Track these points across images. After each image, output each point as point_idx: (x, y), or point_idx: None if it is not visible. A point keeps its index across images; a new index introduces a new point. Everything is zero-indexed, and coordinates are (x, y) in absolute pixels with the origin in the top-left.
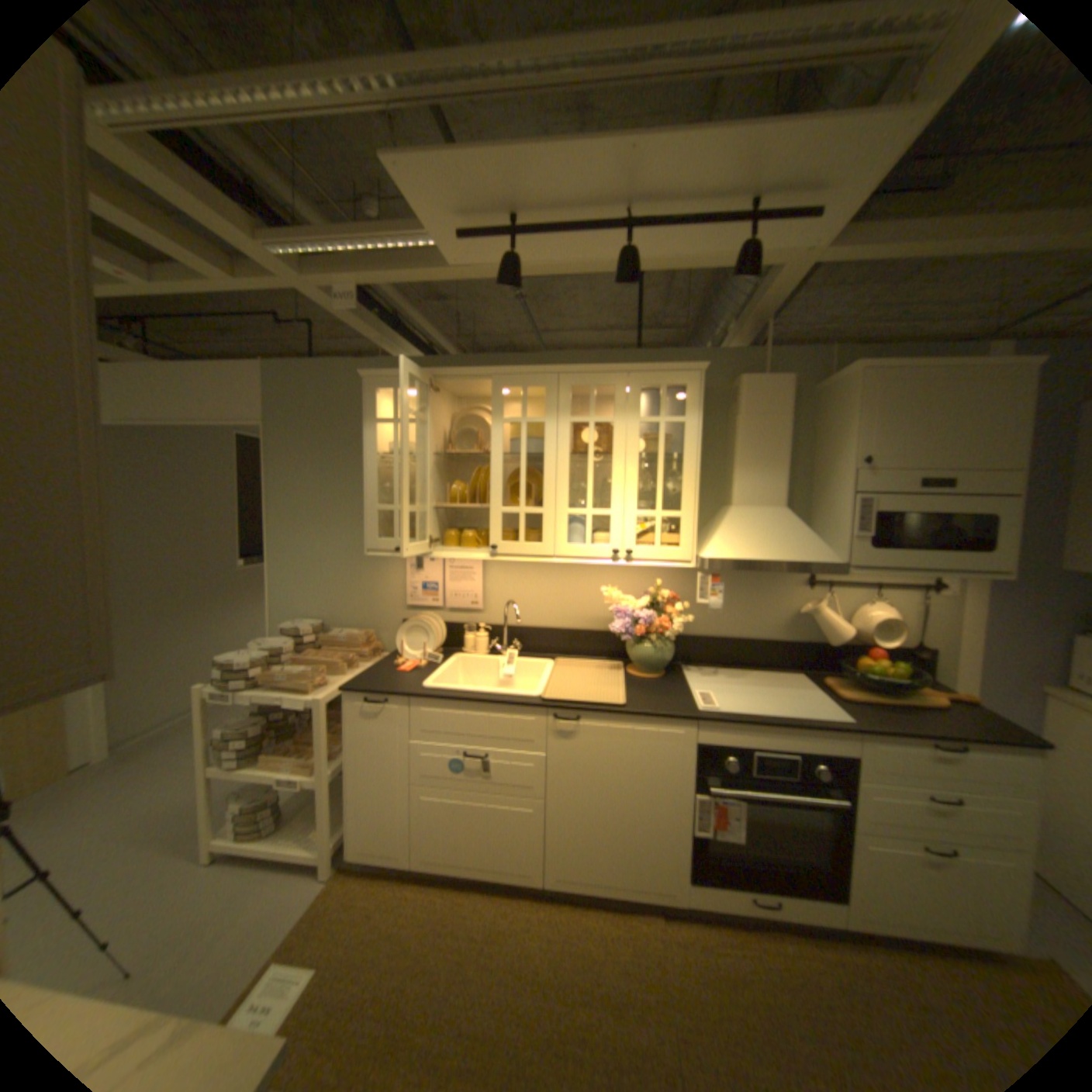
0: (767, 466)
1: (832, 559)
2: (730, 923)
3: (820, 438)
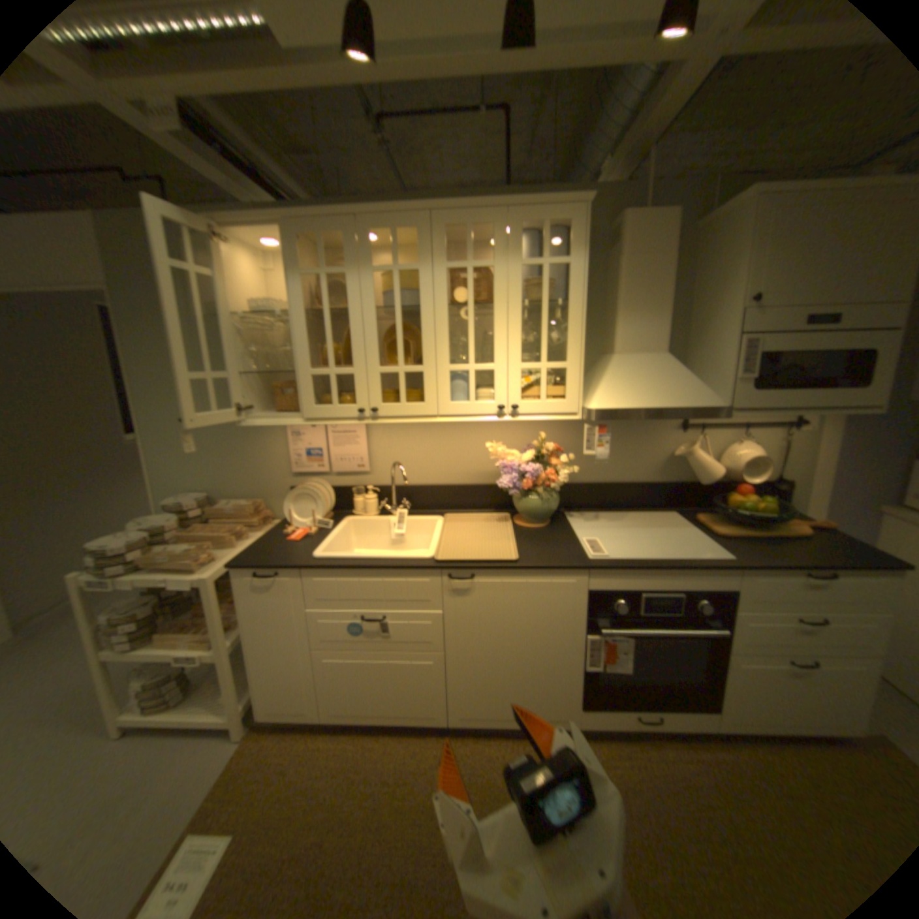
0: (650, 309)
1: (716, 402)
2: (615, 735)
3: (698, 279)
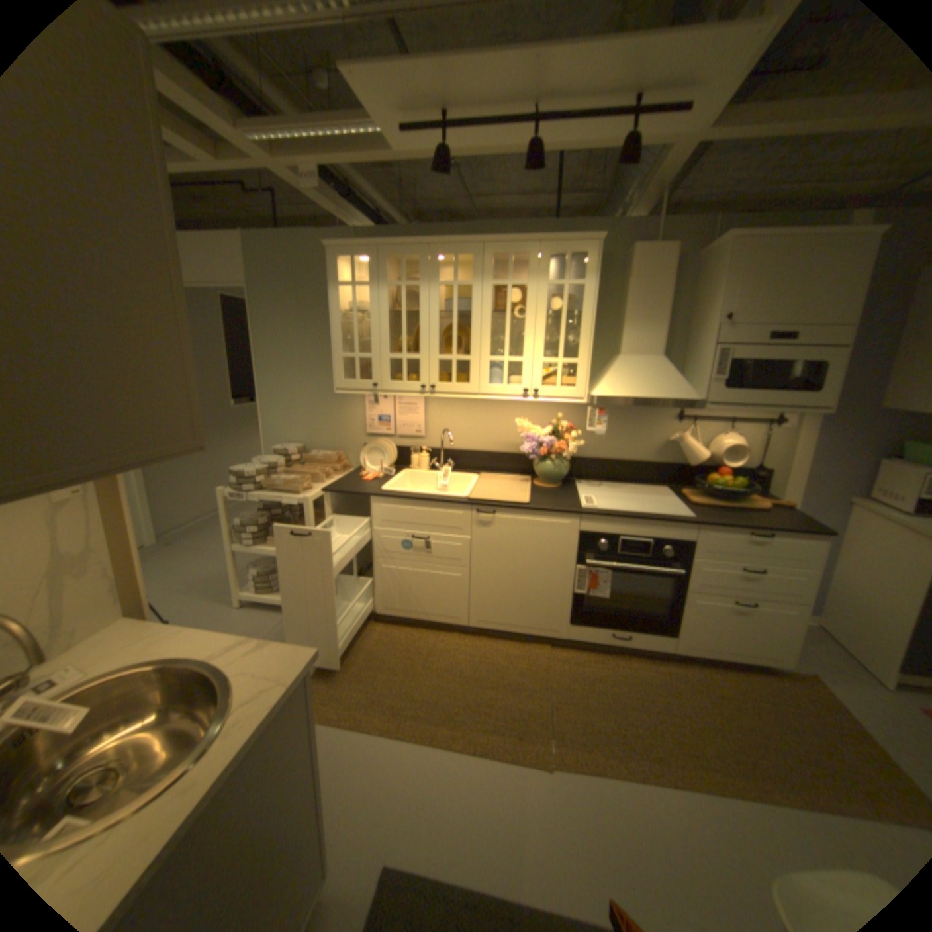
0: (650, 321)
1: (693, 396)
2: (596, 650)
3: (698, 297)
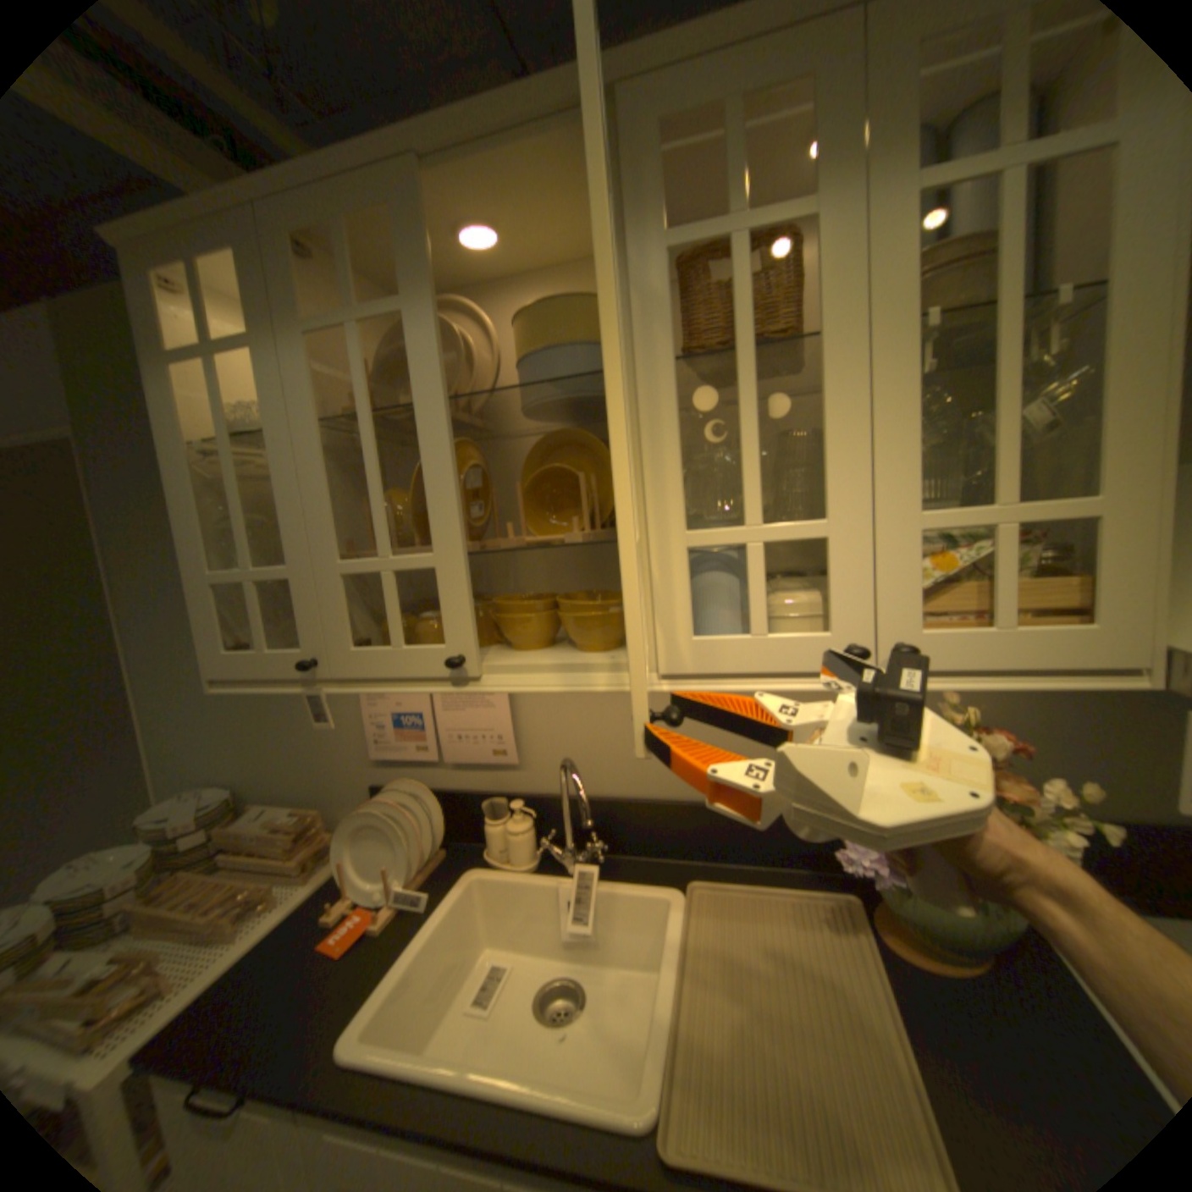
0: None
1: None
2: None
3: None
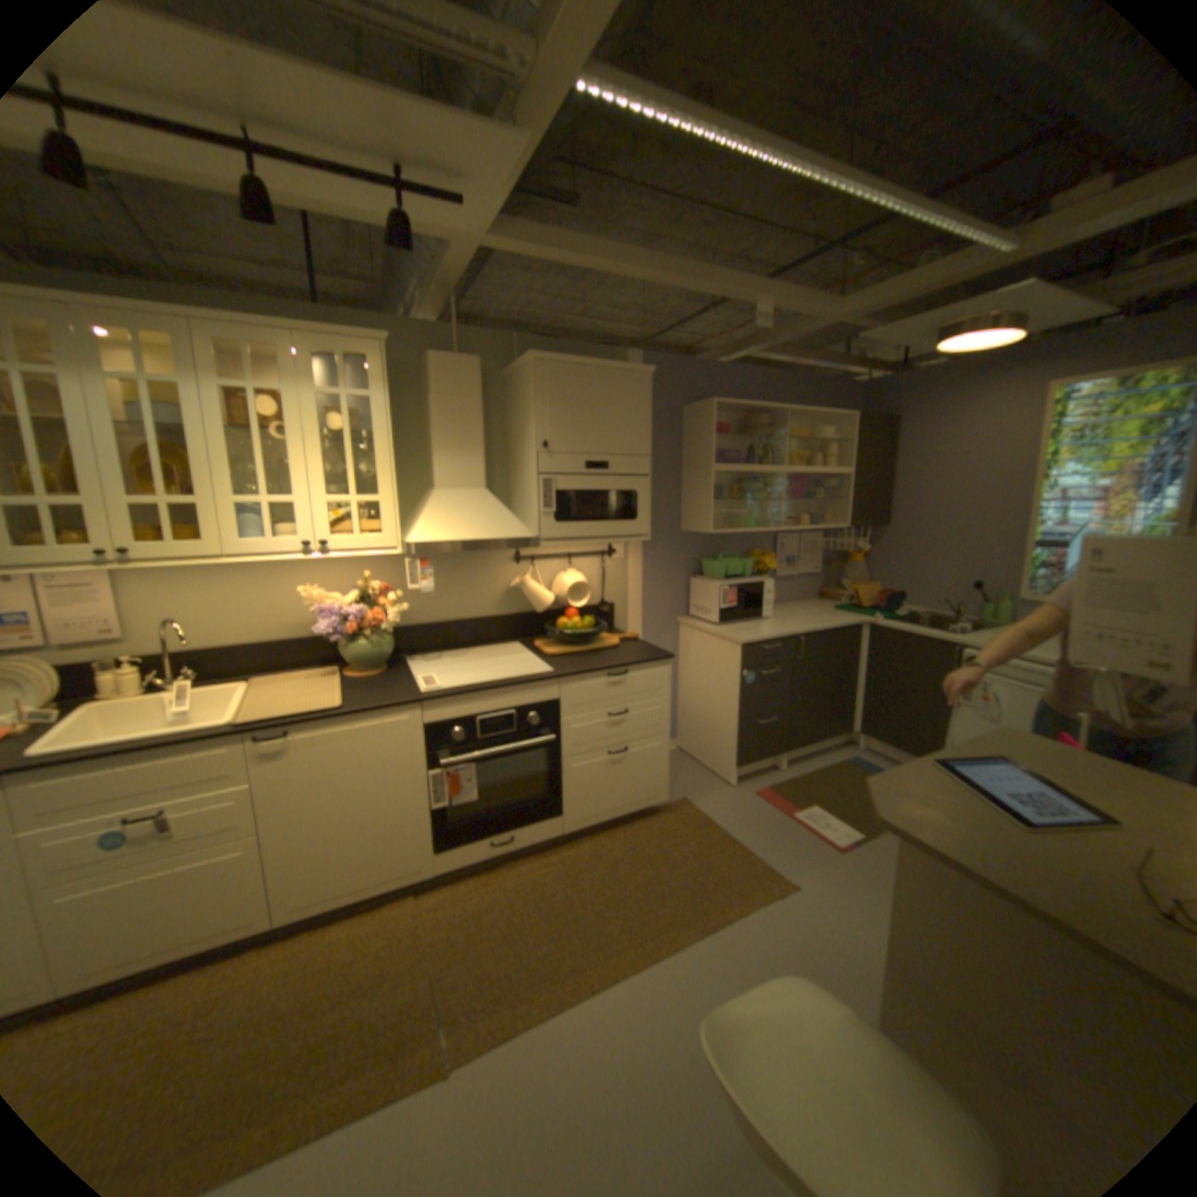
0: (465, 449)
1: (526, 535)
2: (475, 873)
3: (511, 424)
